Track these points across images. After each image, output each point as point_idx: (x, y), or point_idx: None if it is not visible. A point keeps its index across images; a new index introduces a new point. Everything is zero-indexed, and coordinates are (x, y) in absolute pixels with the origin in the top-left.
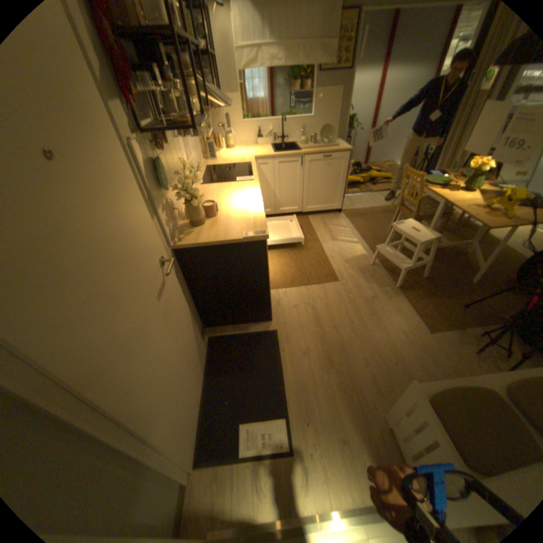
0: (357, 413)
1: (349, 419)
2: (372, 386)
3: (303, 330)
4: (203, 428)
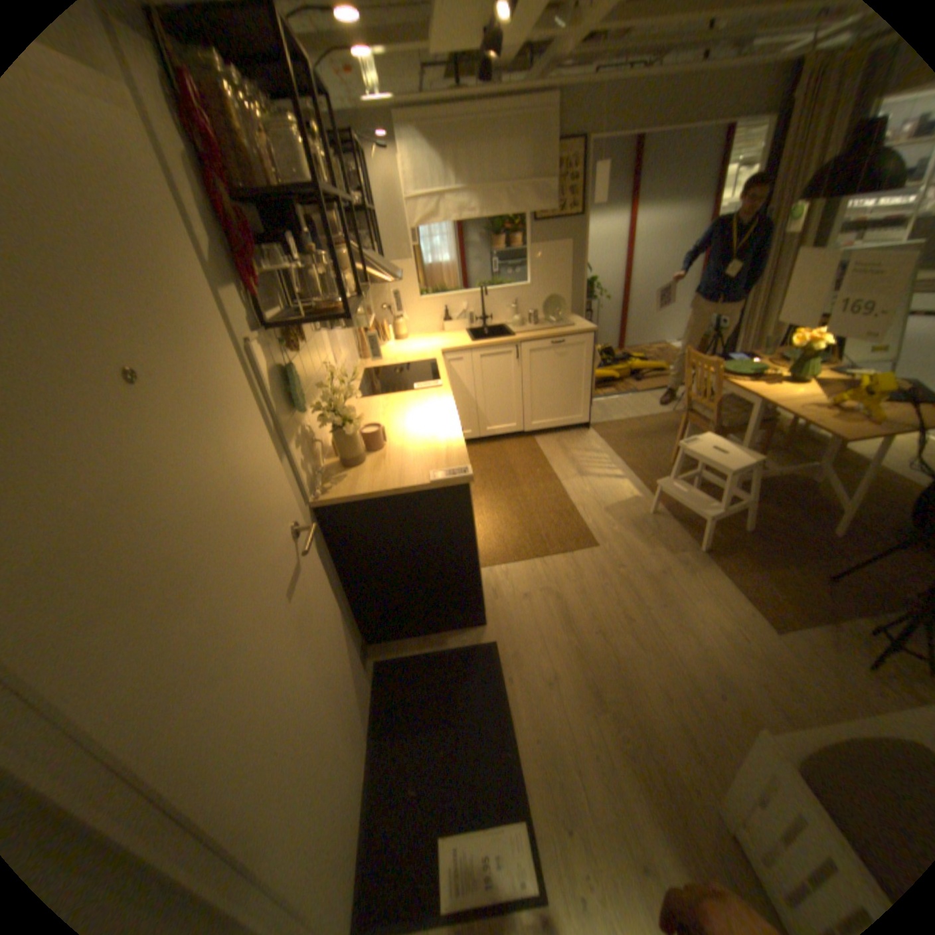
0: (662, 804)
1: (648, 818)
2: (684, 747)
3: (545, 641)
4: (368, 851)
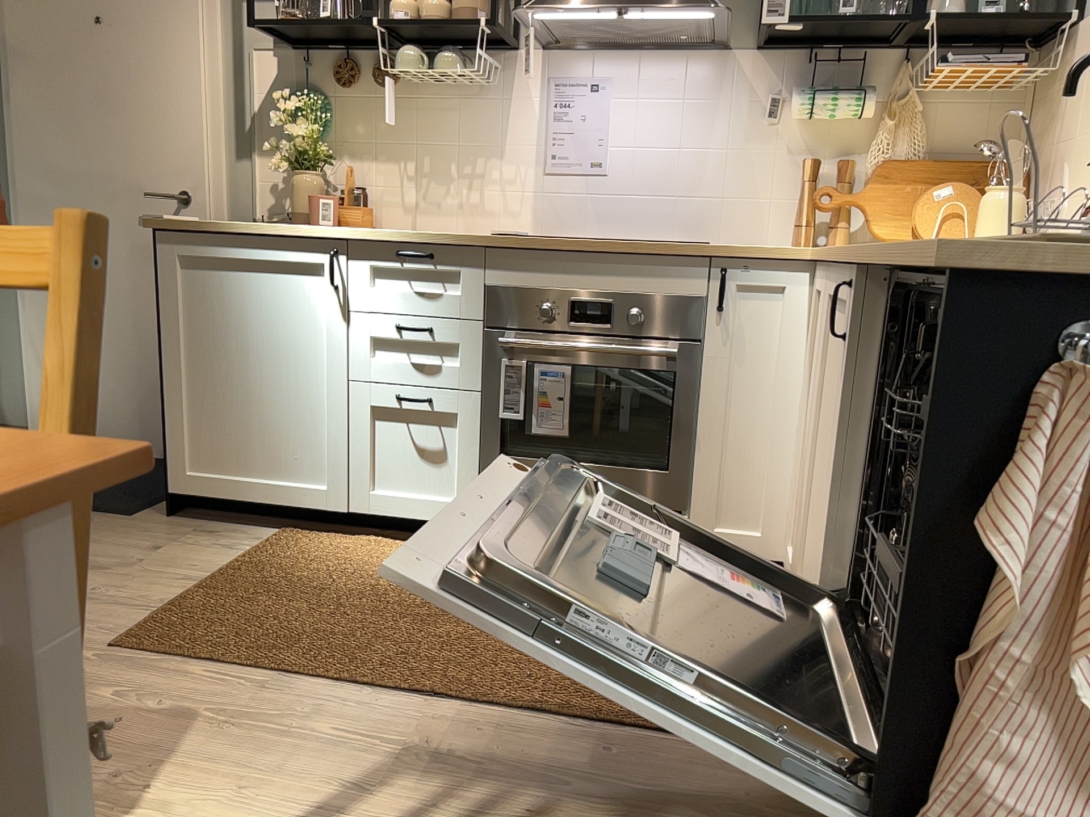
0: None
1: None
2: None
3: None
4: None
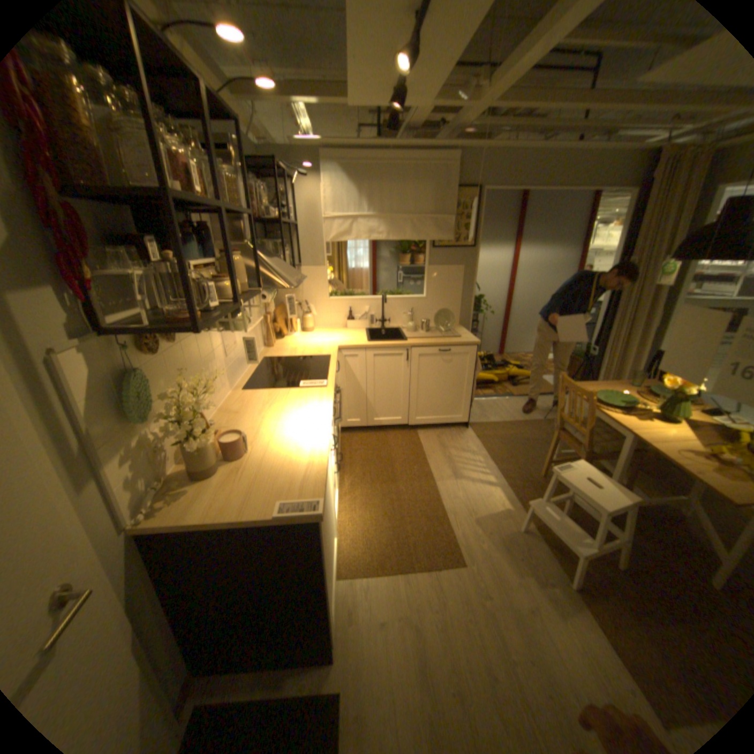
0: None
1: None
2: None
3: (394, 699)
4: None
